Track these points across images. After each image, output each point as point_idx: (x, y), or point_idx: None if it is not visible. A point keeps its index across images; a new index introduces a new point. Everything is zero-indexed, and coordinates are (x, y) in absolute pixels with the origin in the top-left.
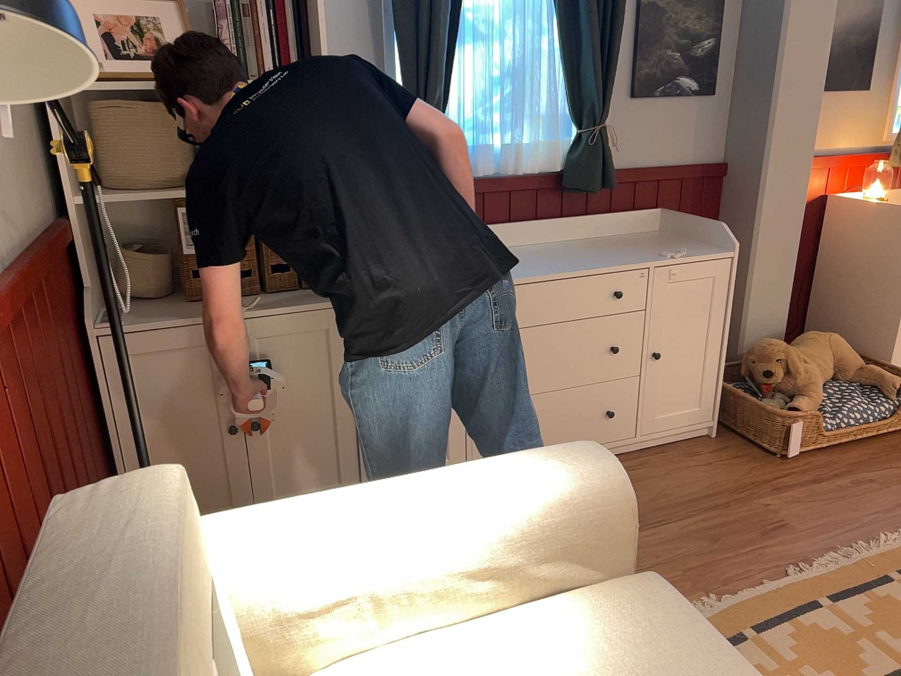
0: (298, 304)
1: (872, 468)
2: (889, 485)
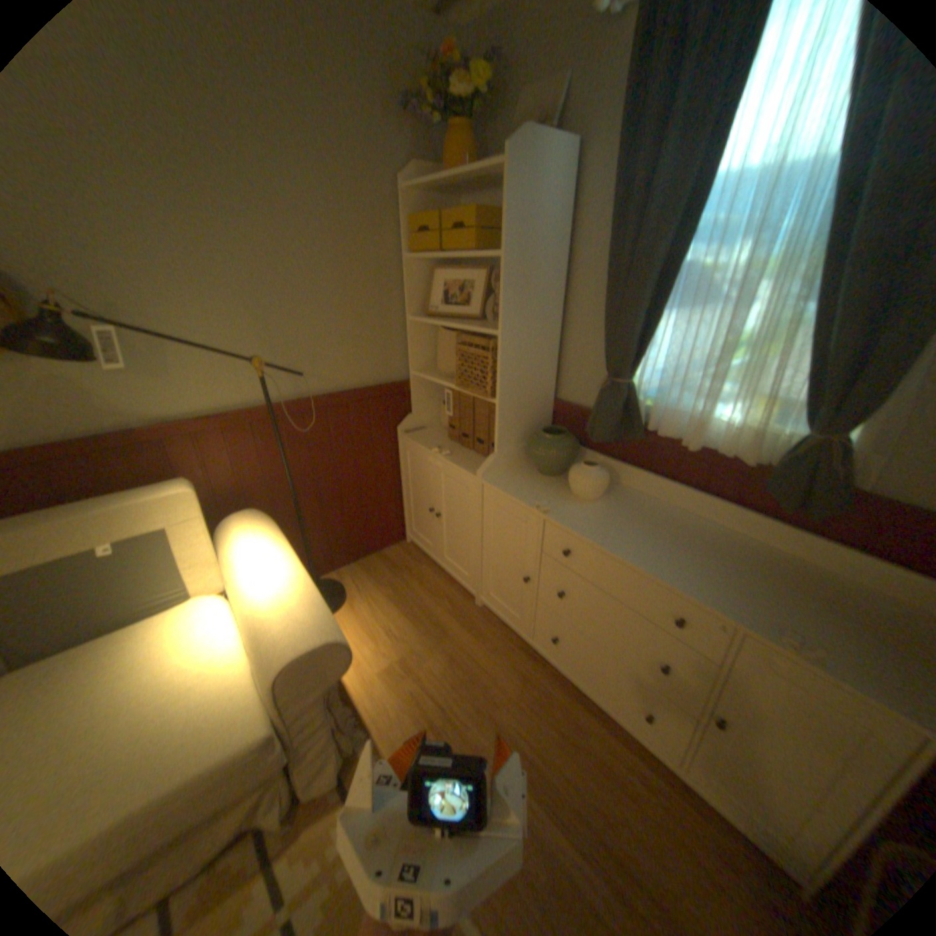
0: (463, 465)
1: None
2: None
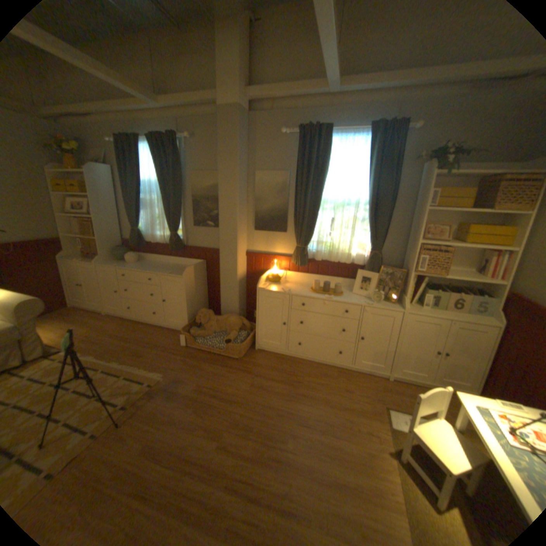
0: (86, 263)
1: (195, 361)
2: (185, 366)
